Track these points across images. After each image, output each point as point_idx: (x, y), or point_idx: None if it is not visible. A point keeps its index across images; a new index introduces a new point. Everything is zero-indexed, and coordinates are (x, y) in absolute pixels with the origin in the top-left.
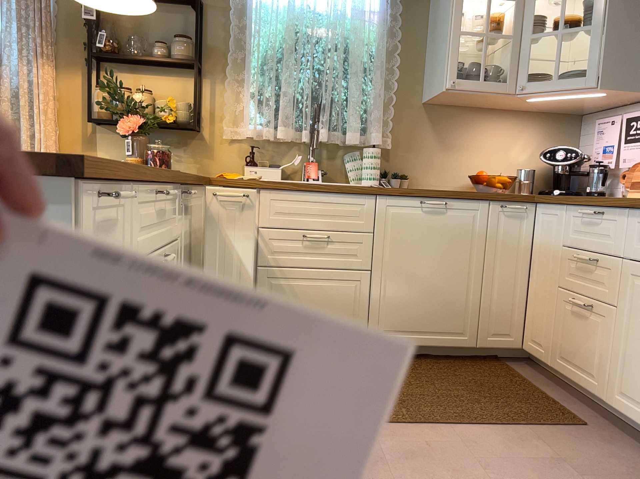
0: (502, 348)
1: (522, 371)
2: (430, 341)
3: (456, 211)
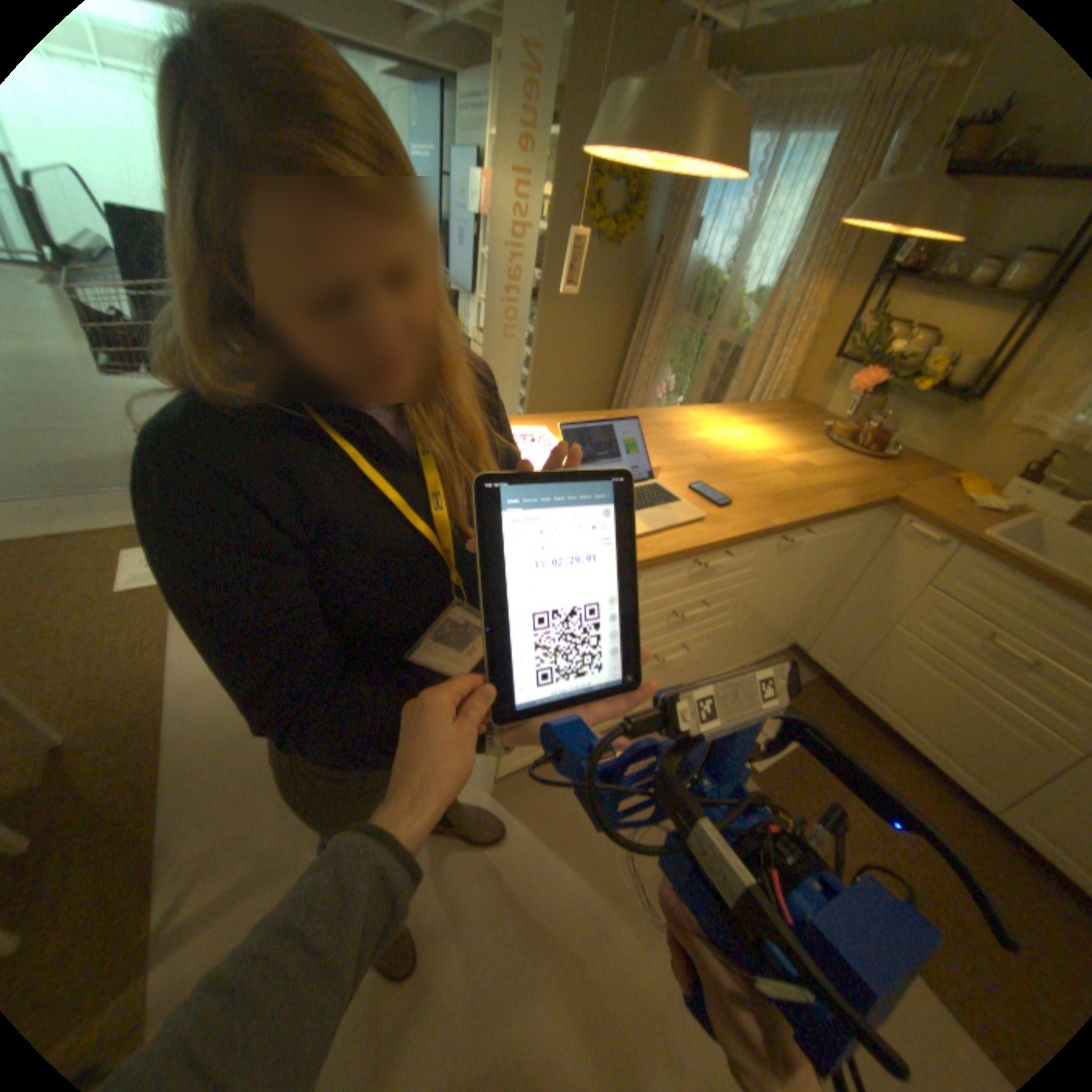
0: None
1: None
2: None
3: None
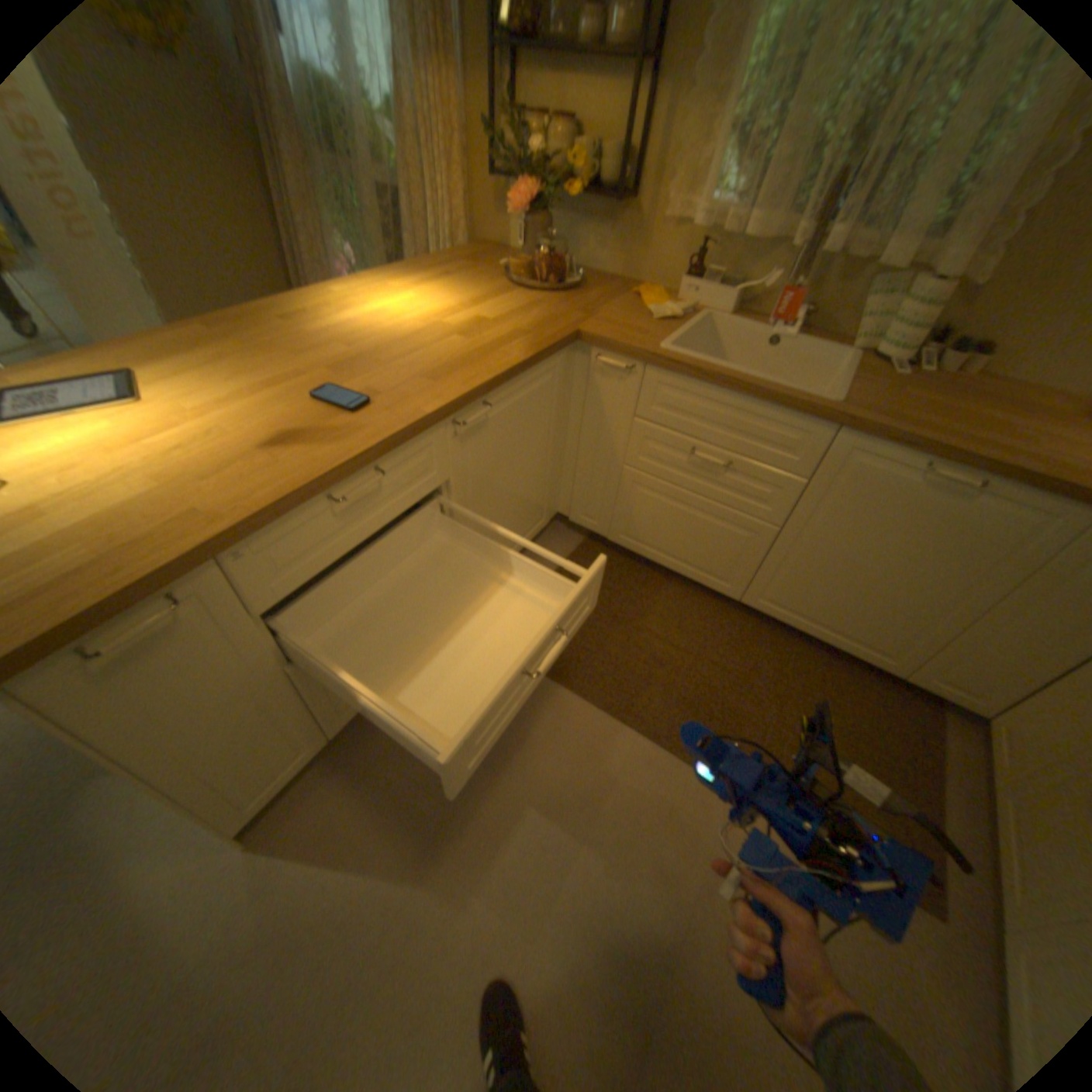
0: (951, 703)
1: (959, 750)
2: (832, 641)
3: (1002, 505)
